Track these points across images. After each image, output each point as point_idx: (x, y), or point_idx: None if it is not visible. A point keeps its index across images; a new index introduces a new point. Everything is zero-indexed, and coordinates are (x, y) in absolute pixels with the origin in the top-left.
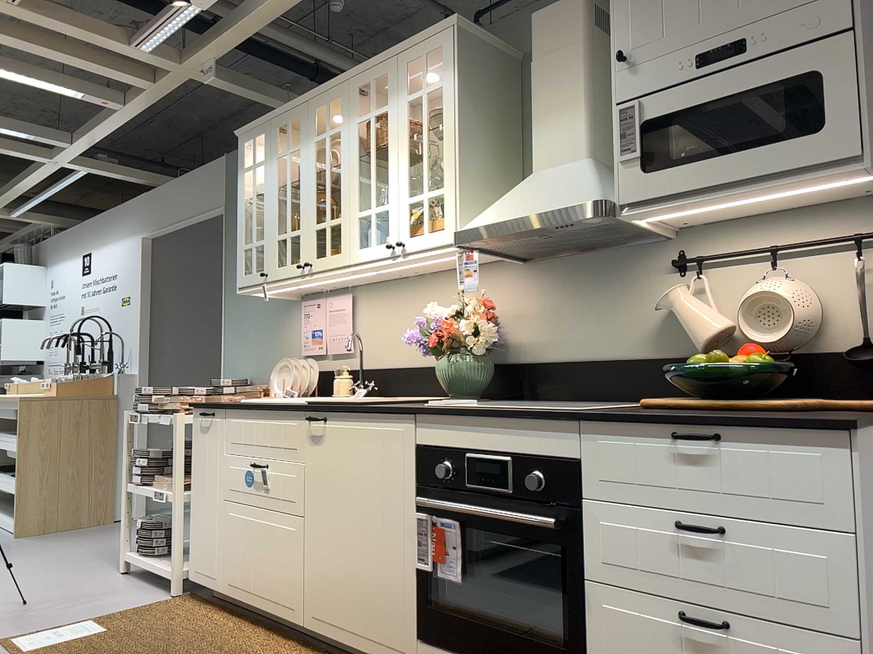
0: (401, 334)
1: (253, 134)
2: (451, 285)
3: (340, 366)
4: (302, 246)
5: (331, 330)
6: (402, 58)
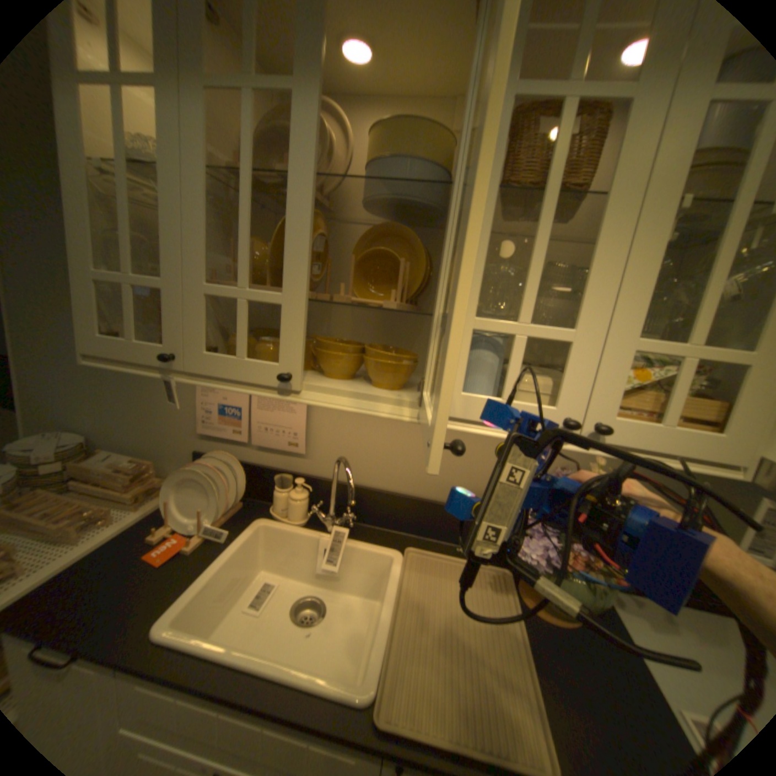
0: (400, 452)
1: None
2: None
3: (276, 462)
4: (287, 333)
5: (265, 417)
6: None
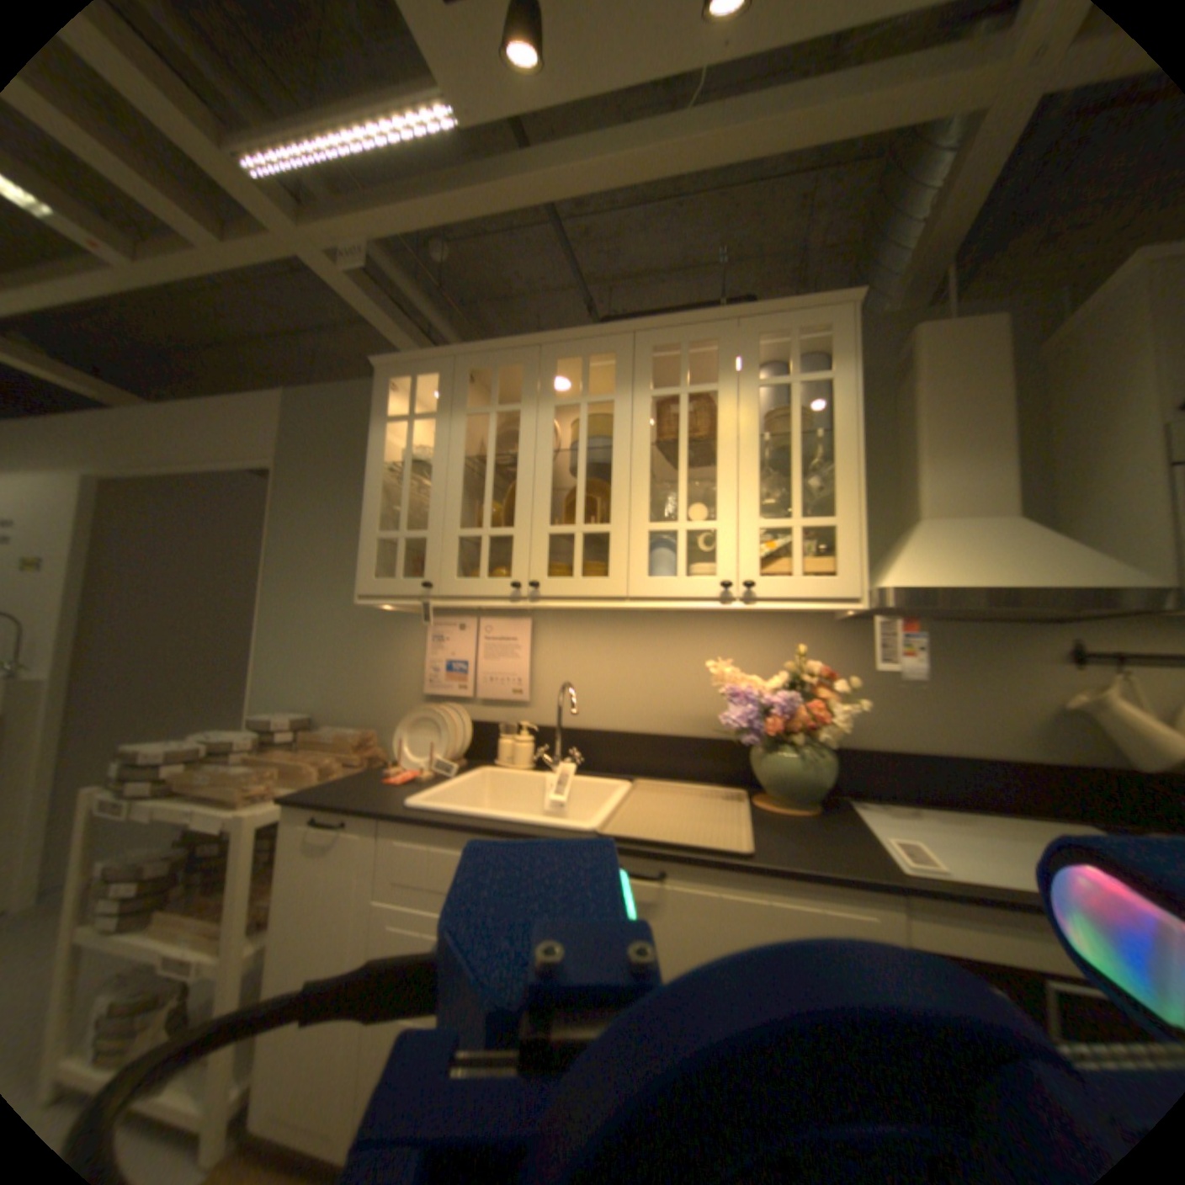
0: (623, 687)
1: (413, 369)
2: (716, 632)
3: (502, 716)
4: (519, 555)
5: (492, 667)
6: (750, 323)
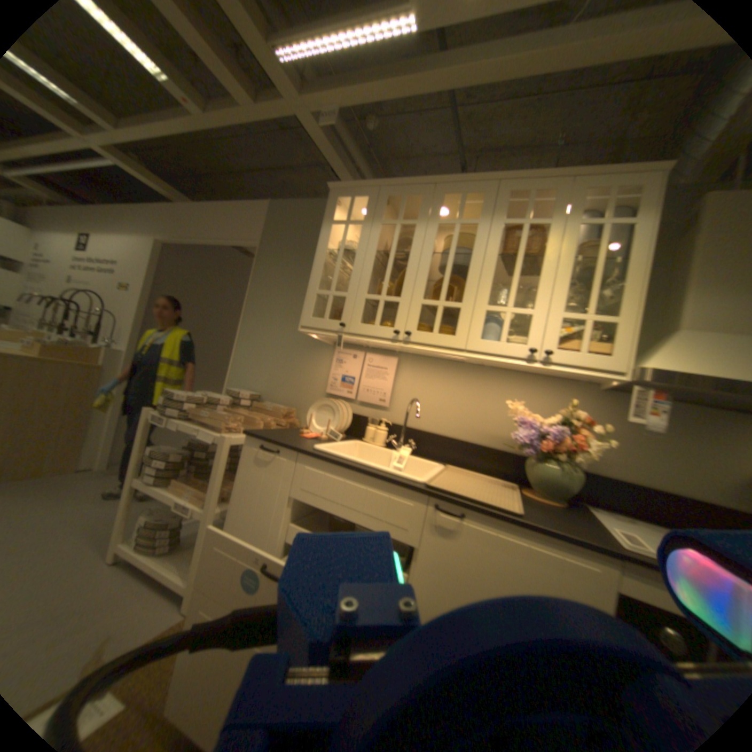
0: (448, 409)
1: (353, 192)
2: (515, 385)
3: (370, 414)
4: (401, 315)
5: (369, 383)
6: (583, 181)
